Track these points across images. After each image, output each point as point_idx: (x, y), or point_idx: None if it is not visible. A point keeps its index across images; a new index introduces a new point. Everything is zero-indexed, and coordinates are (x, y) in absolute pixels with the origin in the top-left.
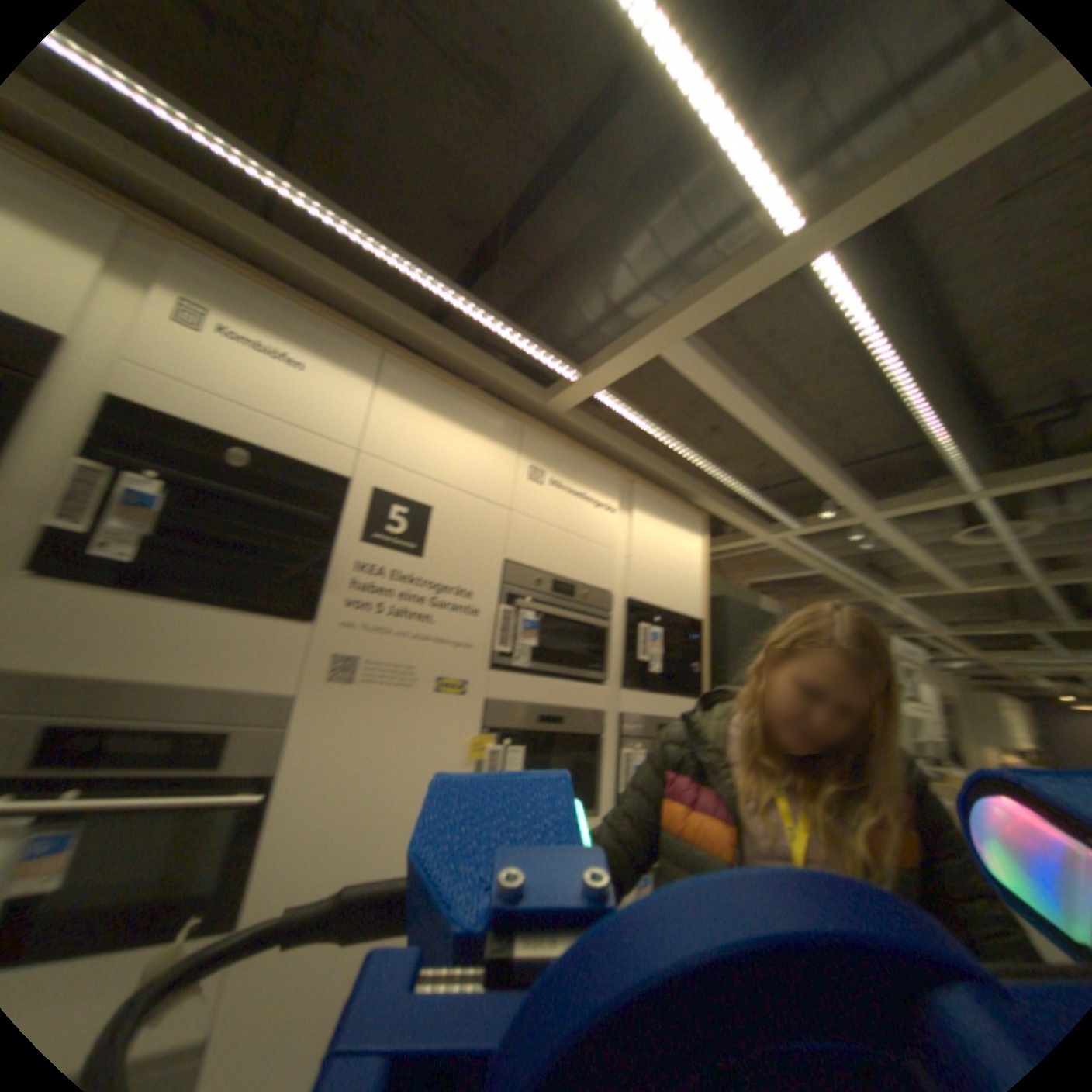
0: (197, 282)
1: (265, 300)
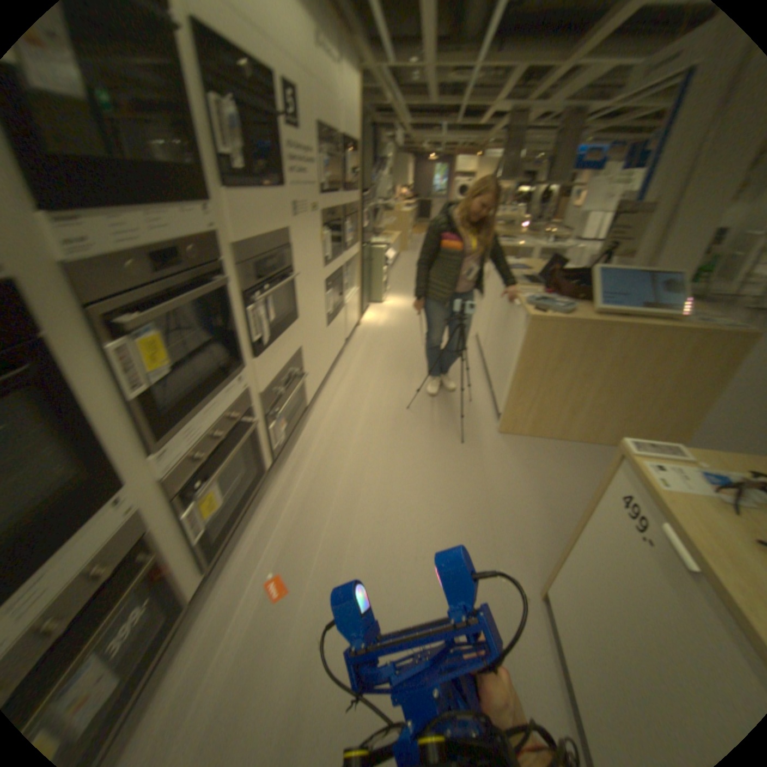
0: None
1: None
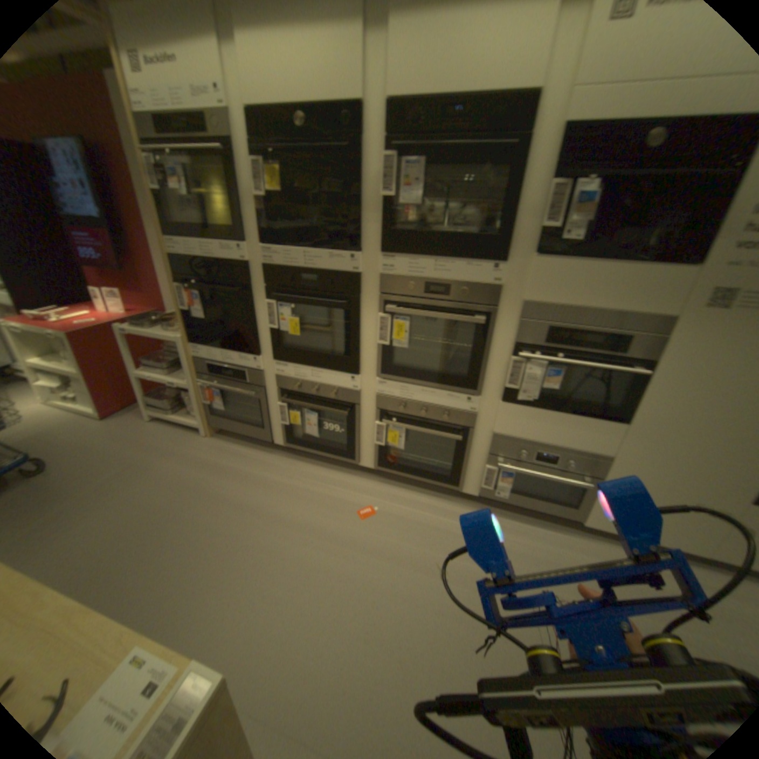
0: None
1: None
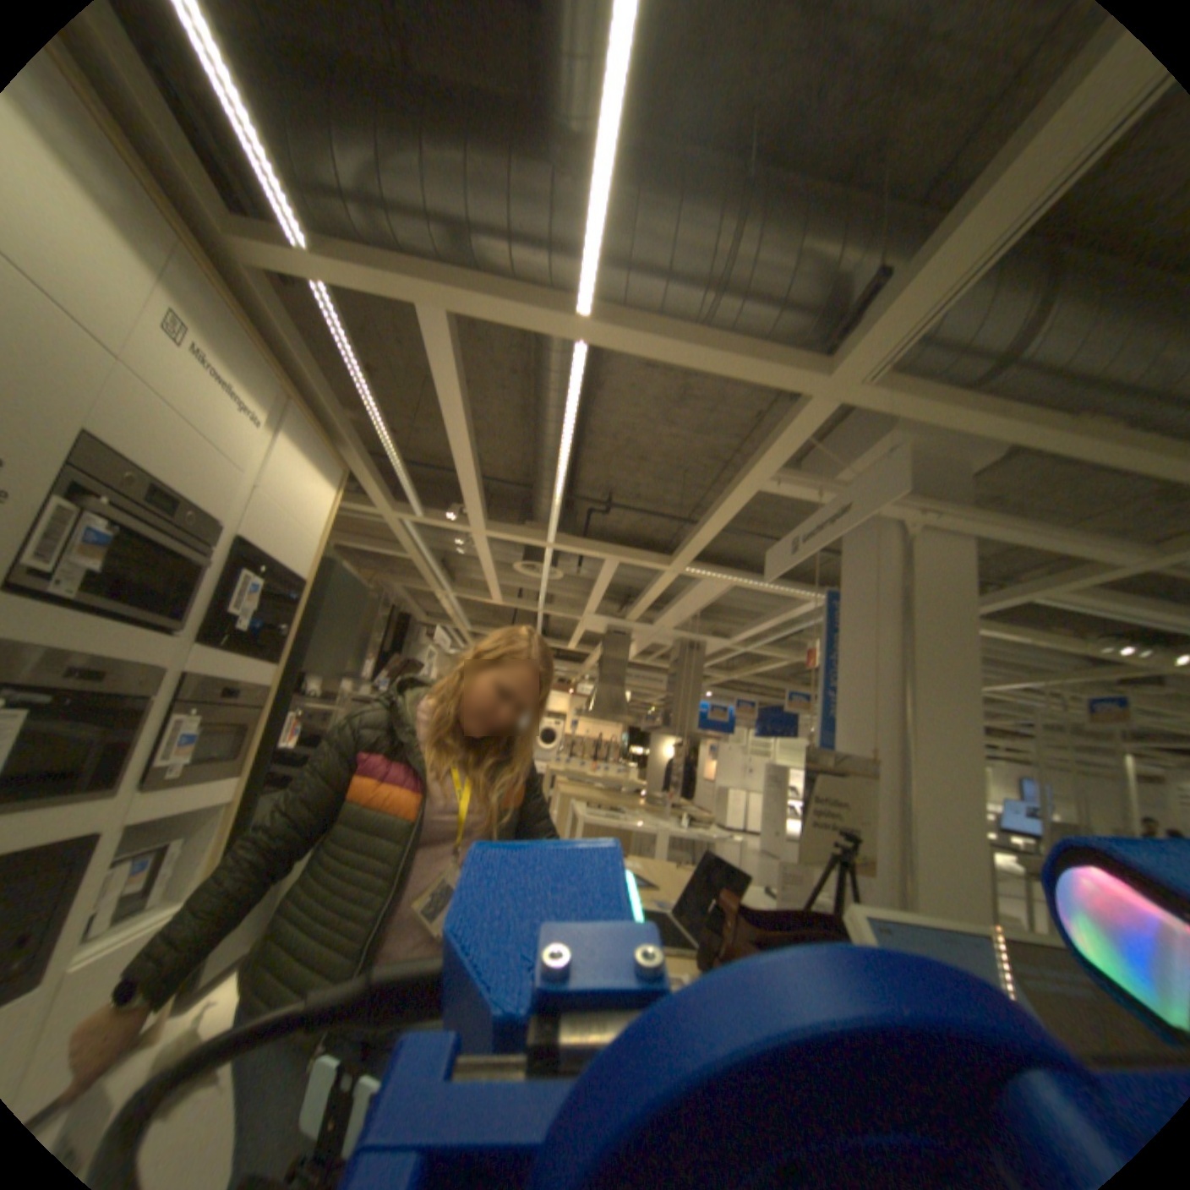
0: None
1: None
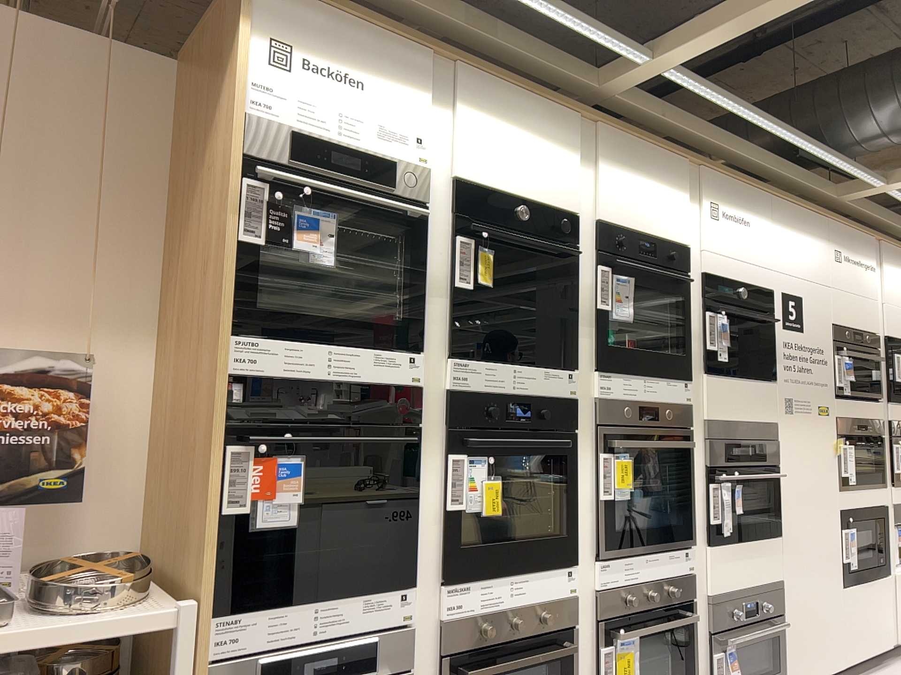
0: (712, 188)
1: (731, 185)
